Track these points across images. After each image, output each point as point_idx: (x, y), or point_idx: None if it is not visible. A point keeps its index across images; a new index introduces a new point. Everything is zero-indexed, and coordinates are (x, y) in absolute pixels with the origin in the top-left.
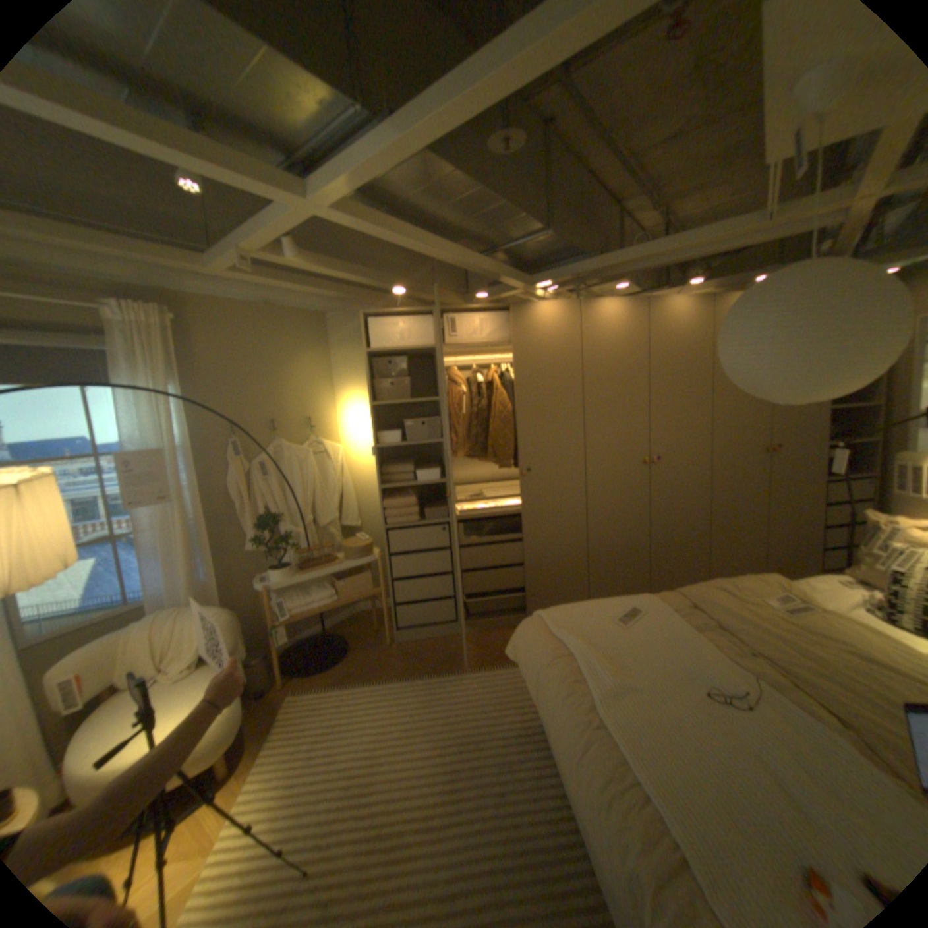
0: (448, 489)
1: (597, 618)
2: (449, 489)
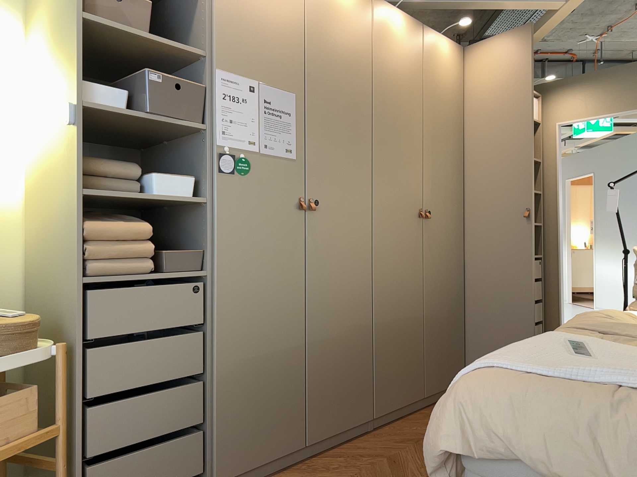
0: (207, 215)
1: (556, 356)
2: (211, 215)
